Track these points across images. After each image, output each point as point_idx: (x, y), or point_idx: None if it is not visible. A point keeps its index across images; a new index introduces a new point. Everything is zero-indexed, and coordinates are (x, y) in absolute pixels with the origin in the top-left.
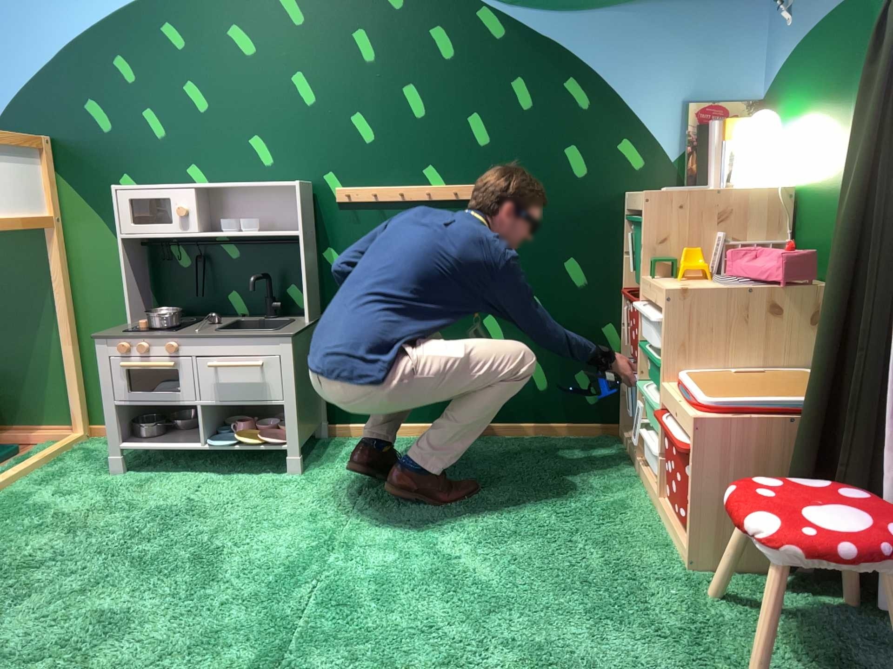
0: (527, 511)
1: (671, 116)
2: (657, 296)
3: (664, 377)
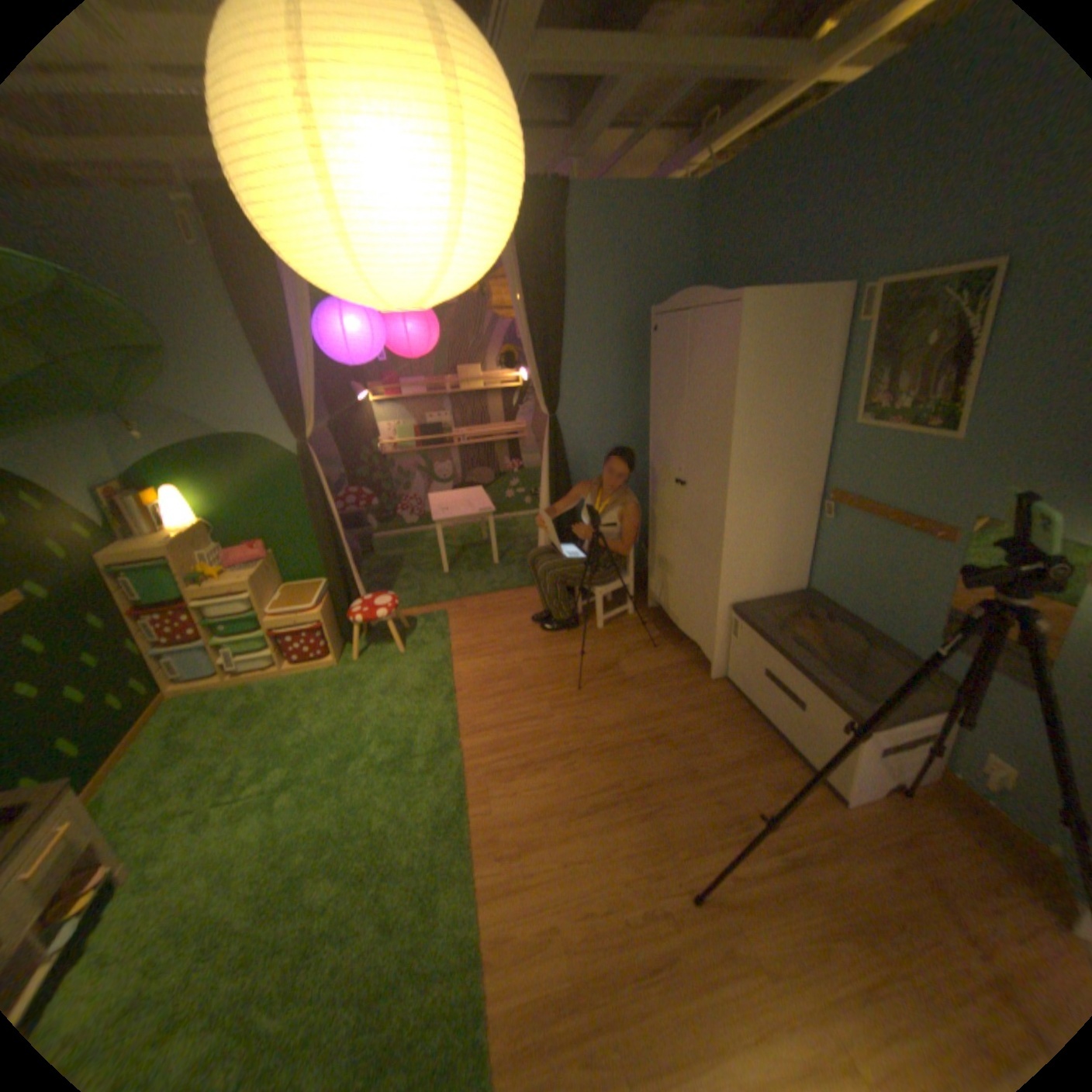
0: (259, 723)
1: (86, 500)
2: (226, 591)
3: (260, 620)
